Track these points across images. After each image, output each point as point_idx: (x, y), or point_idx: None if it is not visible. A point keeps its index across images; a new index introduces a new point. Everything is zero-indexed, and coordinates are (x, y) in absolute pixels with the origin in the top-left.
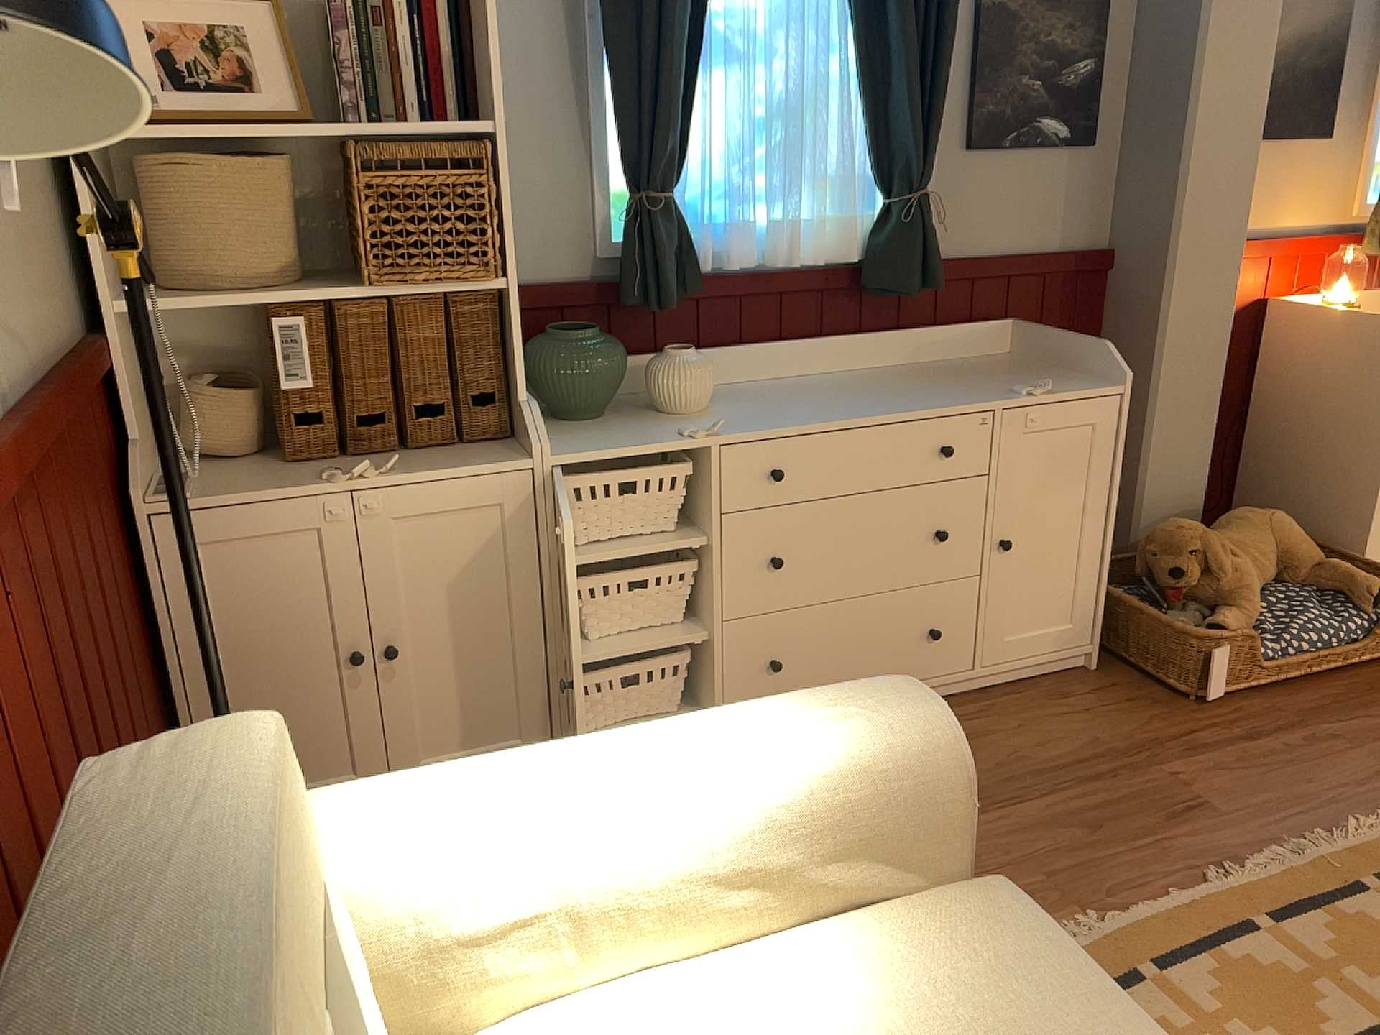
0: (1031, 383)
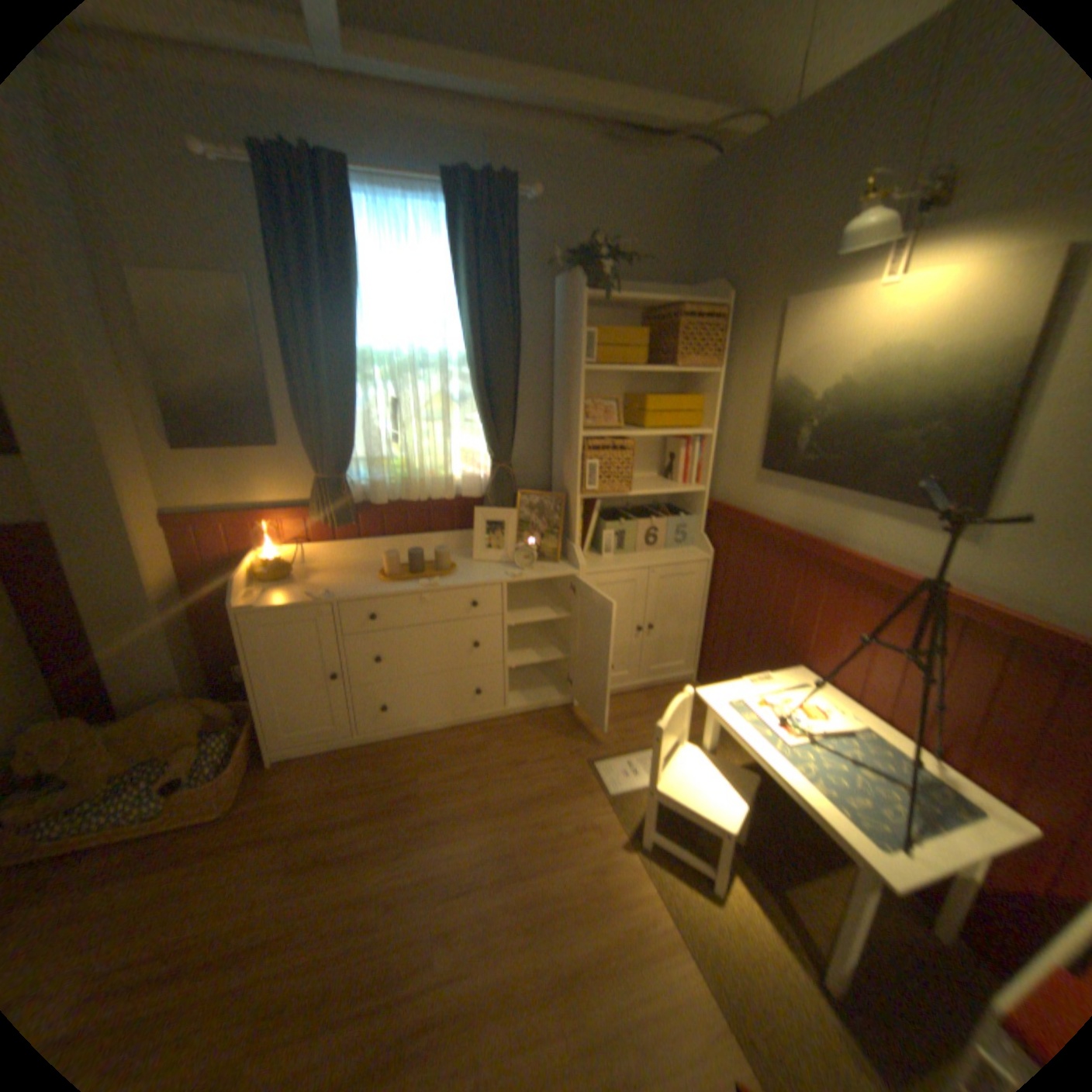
0: None
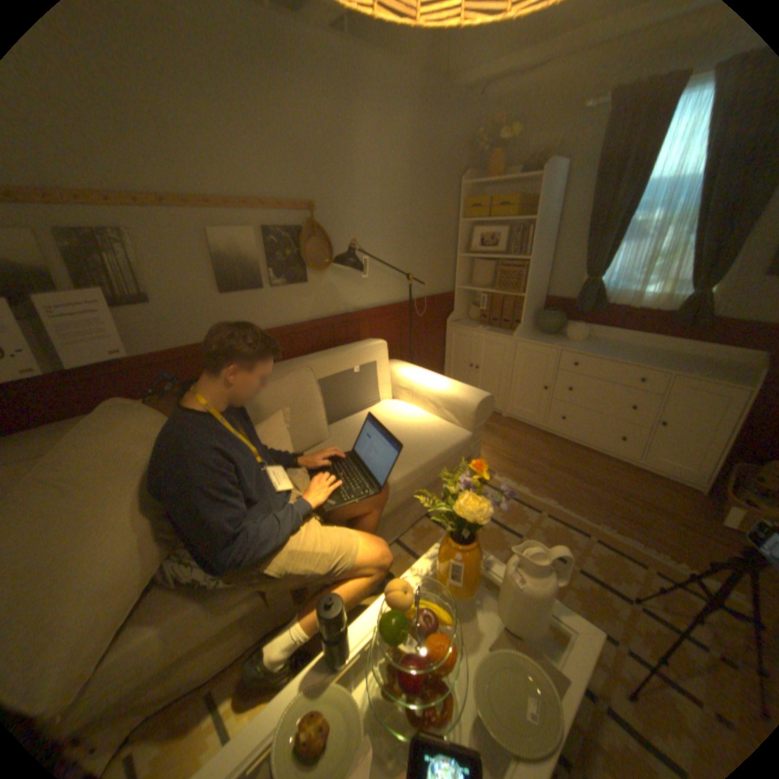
0: (708, 372)
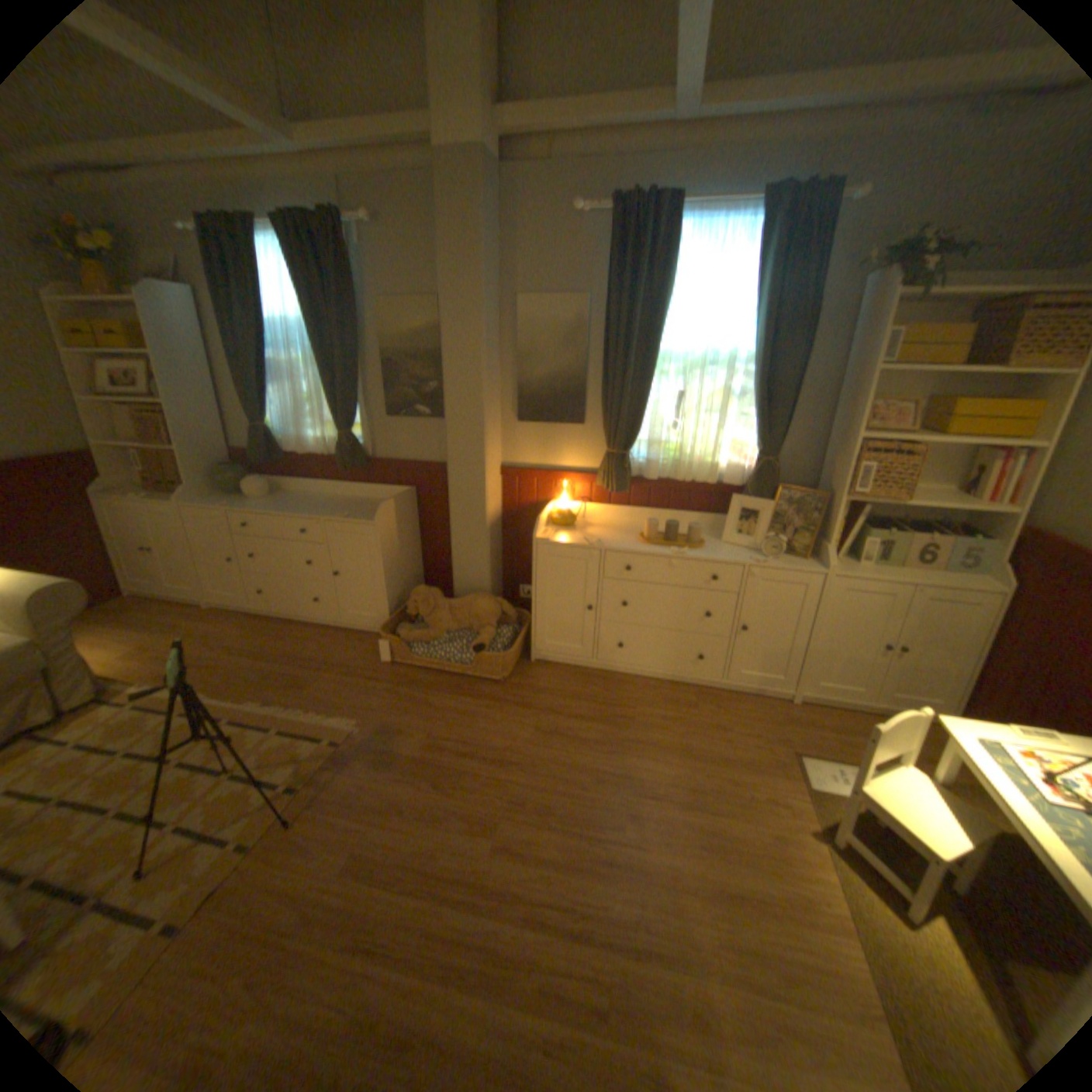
0: (351, 515)
